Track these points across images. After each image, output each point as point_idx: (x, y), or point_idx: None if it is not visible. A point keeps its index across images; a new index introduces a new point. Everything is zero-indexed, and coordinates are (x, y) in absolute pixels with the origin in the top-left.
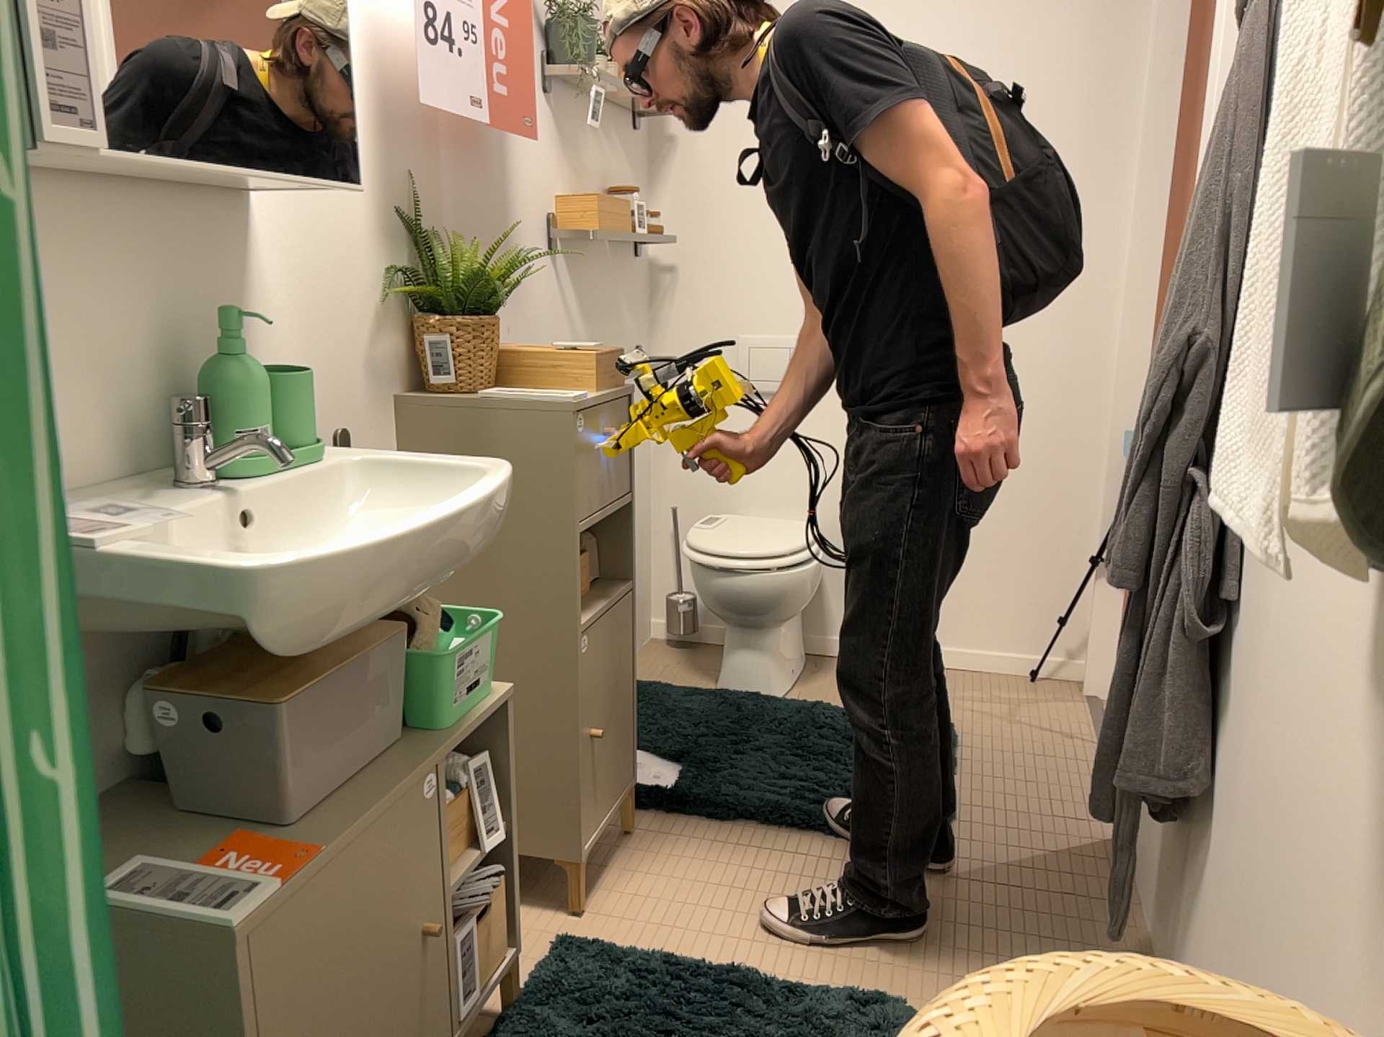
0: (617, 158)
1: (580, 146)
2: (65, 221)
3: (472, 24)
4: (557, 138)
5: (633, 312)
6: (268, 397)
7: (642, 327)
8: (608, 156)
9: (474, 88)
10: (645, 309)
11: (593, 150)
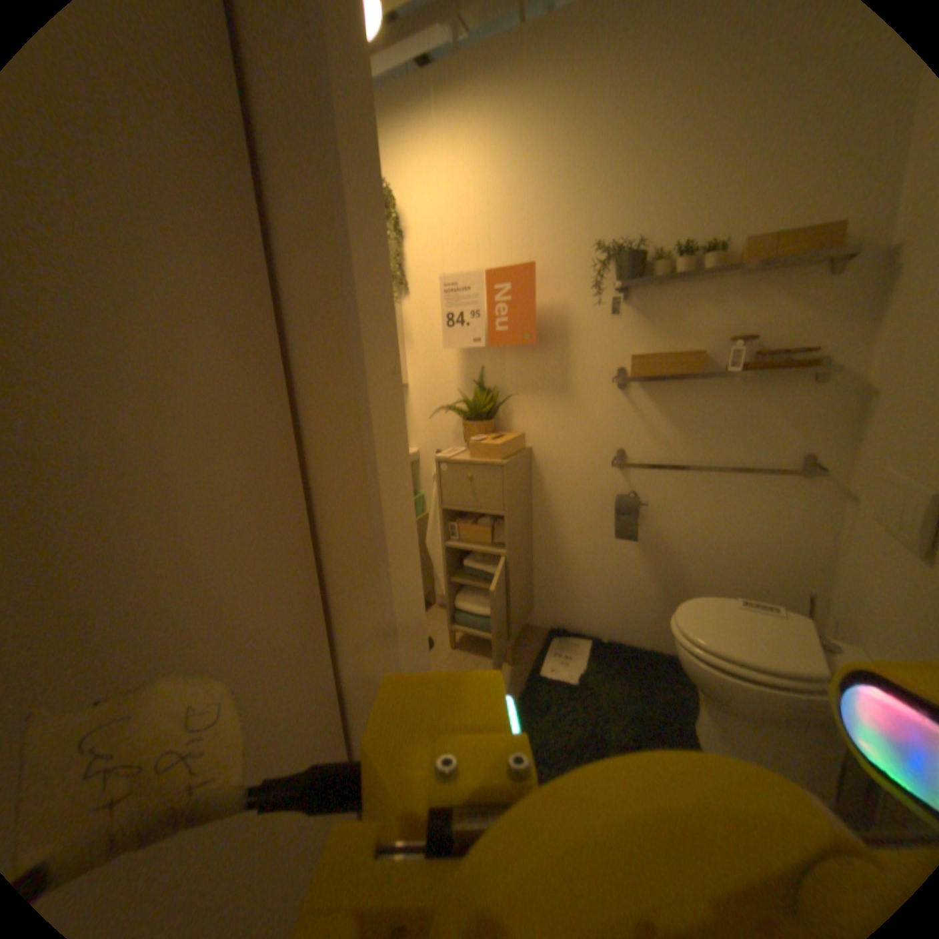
0: (773, 304)
1: (683, 313)
2: None
3: (474, 307)
4: (639, 317)
5: (801, 423)
6: None
7: (830, 438)
8: (748, 306)
9: (475, 332)
10: (847, 423)
11: (711, 310)
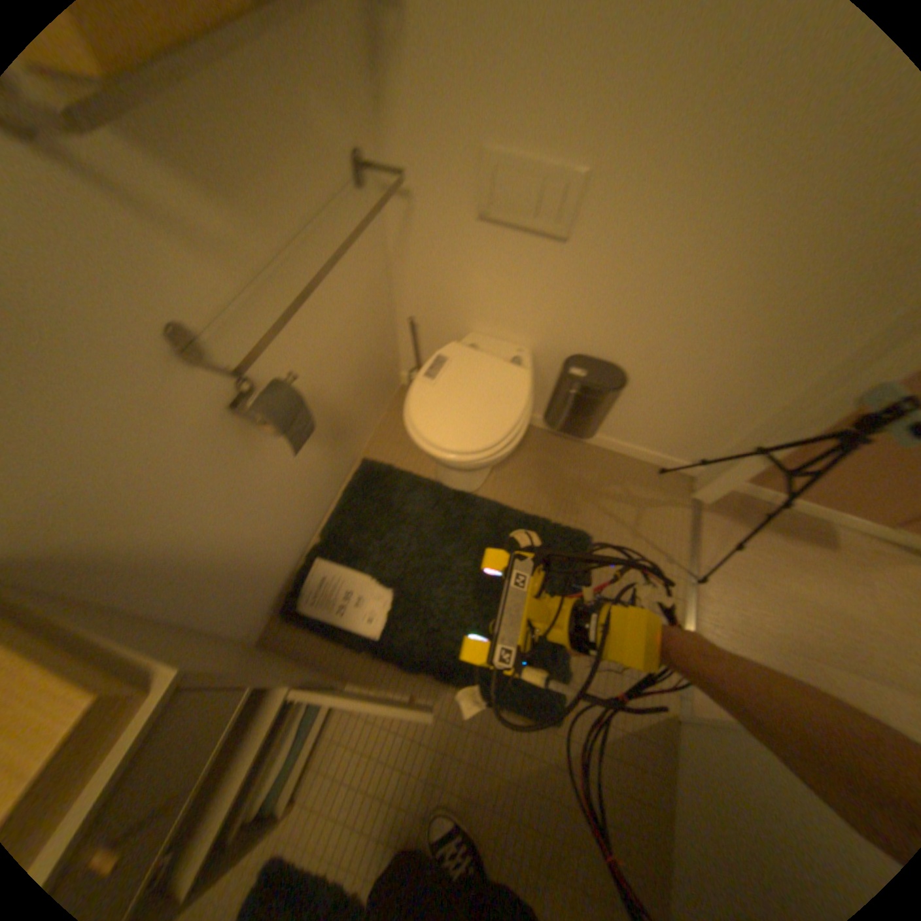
0: None
1: None
2: None
3: None
4: None
5: (336, 98)
6: None
7: (358, 113)
8: None
9: None
10: (363, 77)
11: None
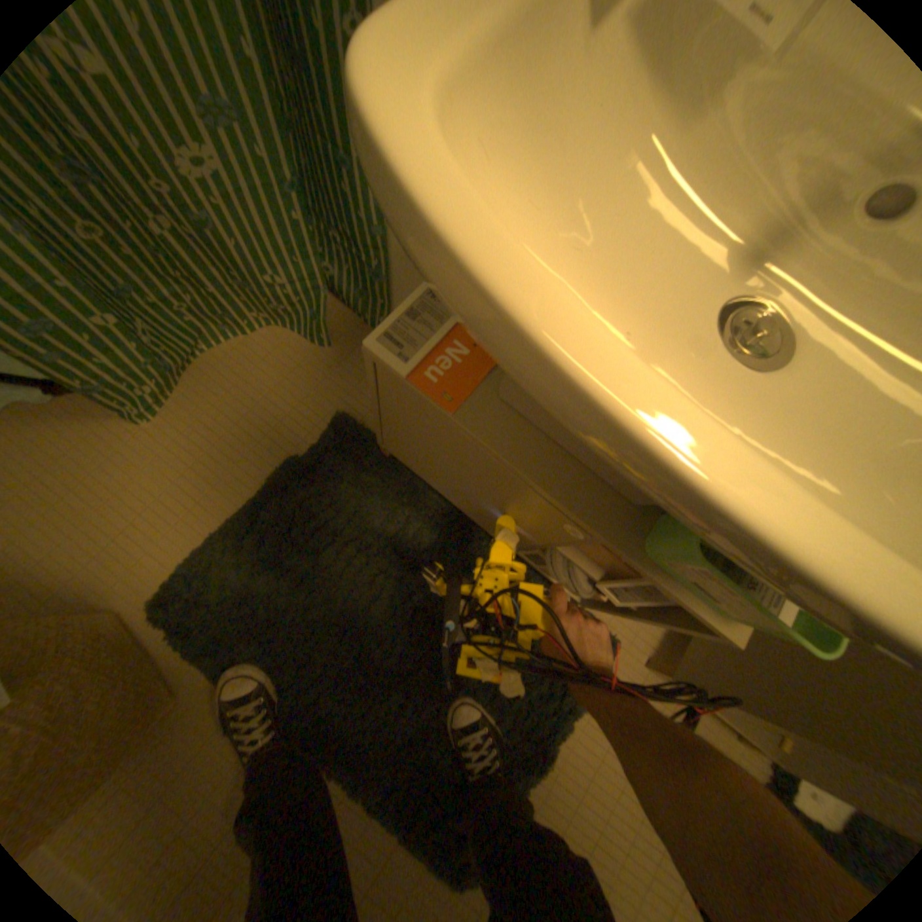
0: None
1: None
2: None
3: None
4: None
5: None
6: None
7: None
8: None
9: None
10: None
11: None
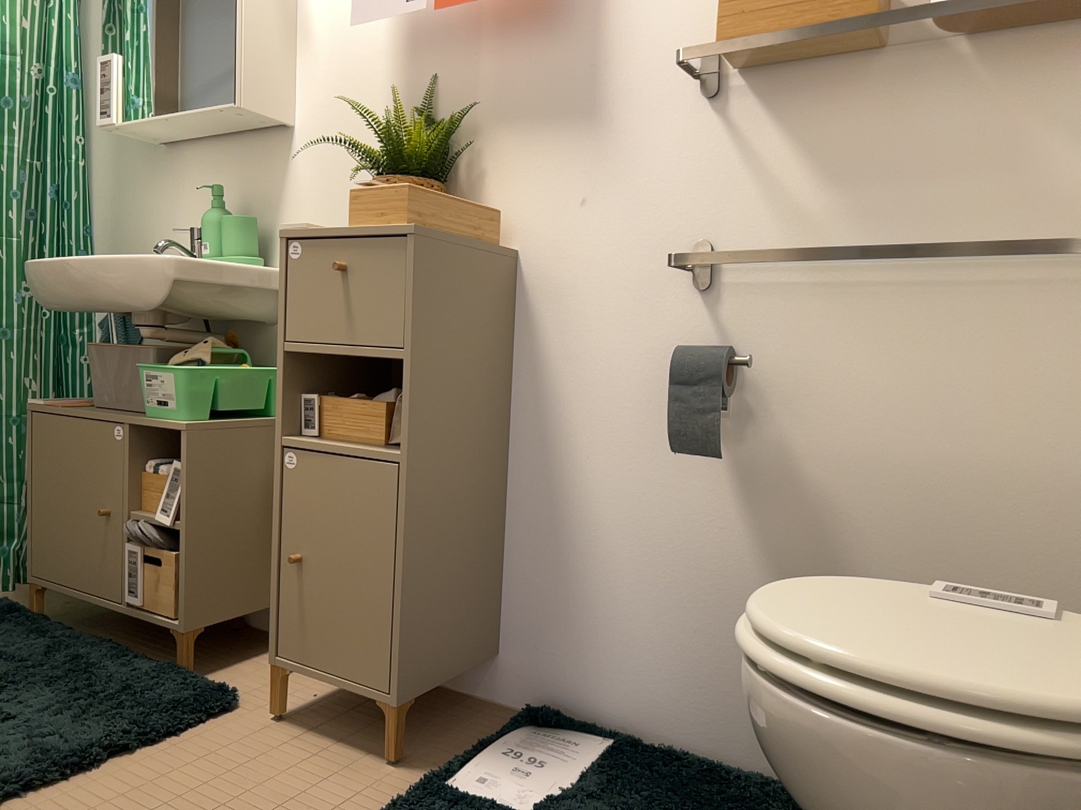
0: None
1: None
2: (214, 162)
3: None
4: None
5: None
6: (216, 231)
7: None
8: None
9: None
10: None
11: None
